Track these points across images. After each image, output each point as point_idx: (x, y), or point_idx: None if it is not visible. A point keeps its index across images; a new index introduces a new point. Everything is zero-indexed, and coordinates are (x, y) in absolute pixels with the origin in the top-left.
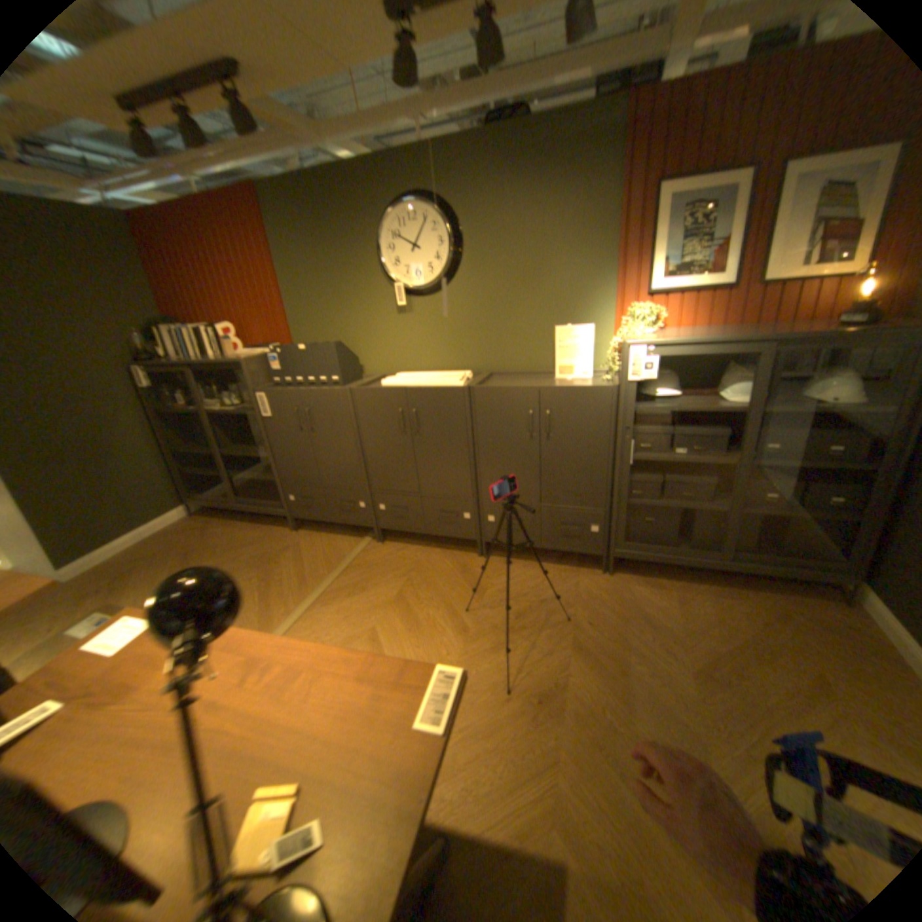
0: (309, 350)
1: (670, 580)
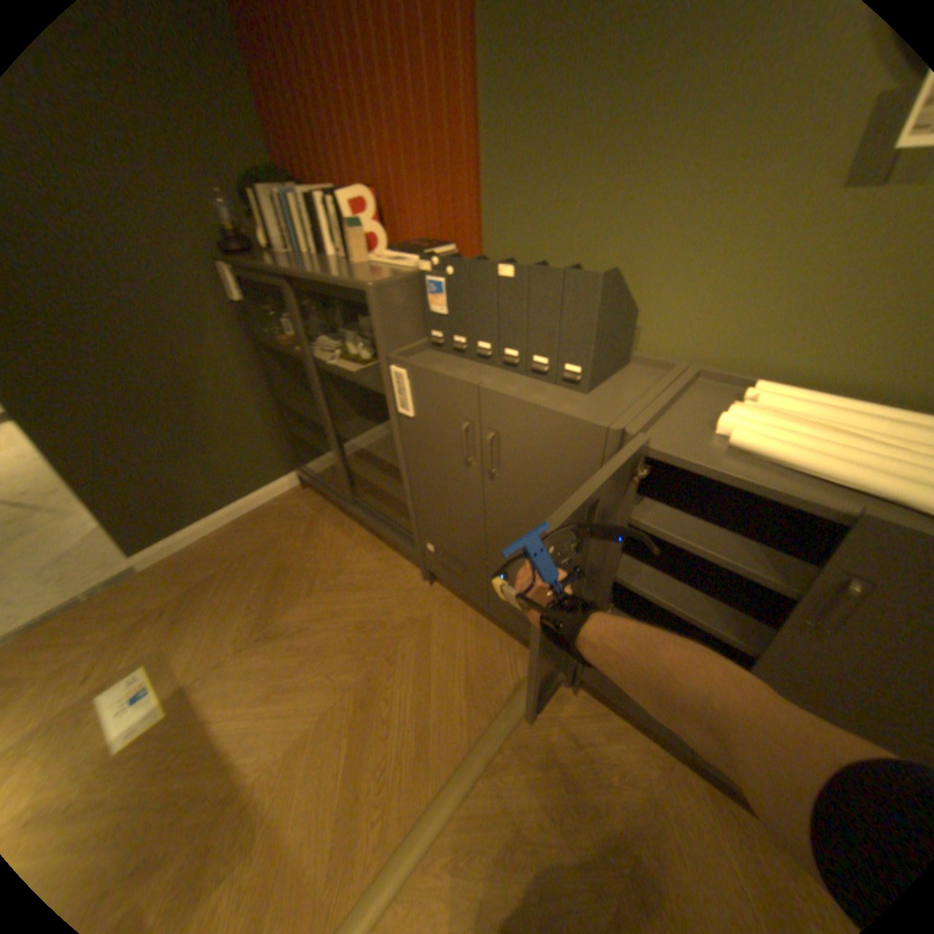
0: (522, 279)
1: None
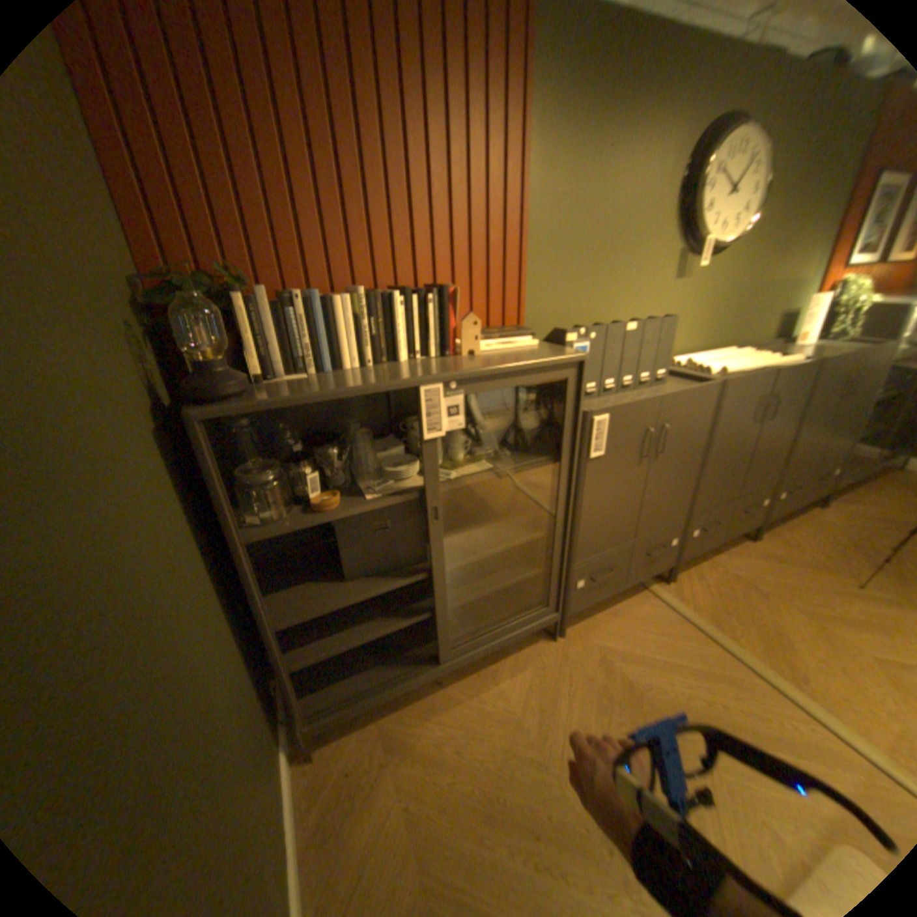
0: (640, 330)
1: (845, 496)
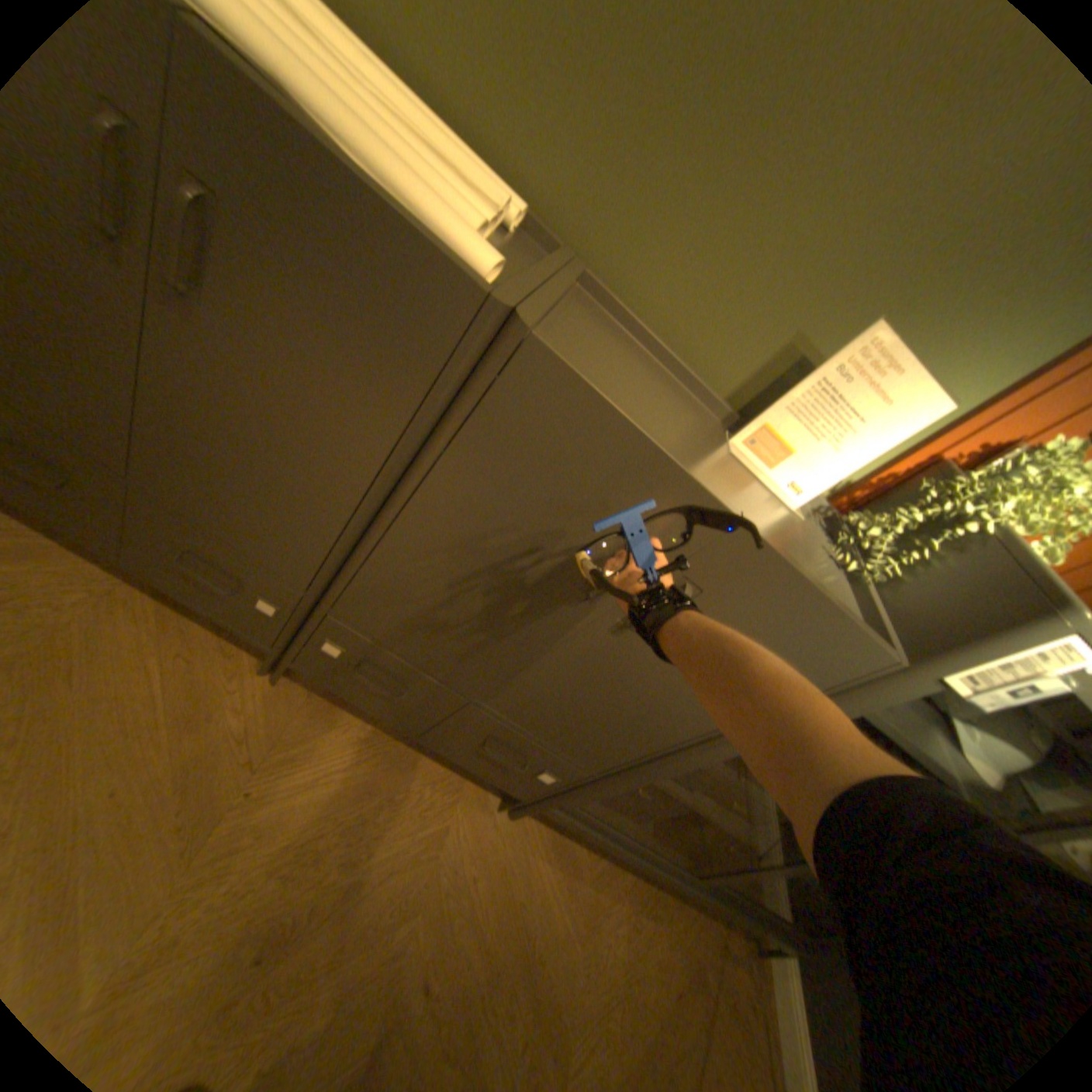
0: None
1: (591, 849)
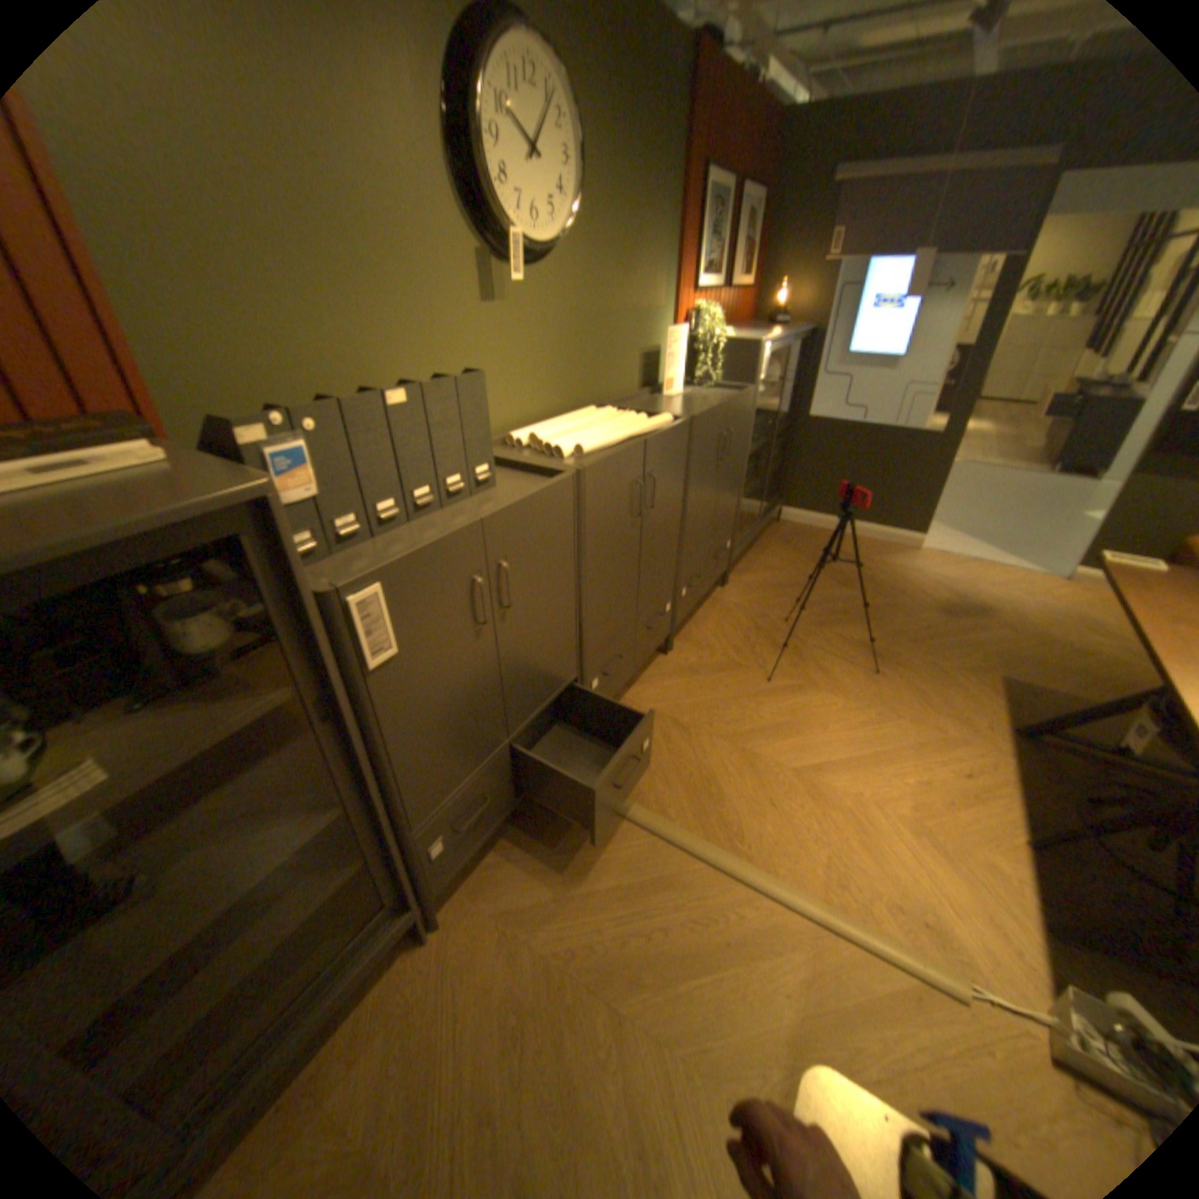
0: (416, 400)
1: (737, 563)
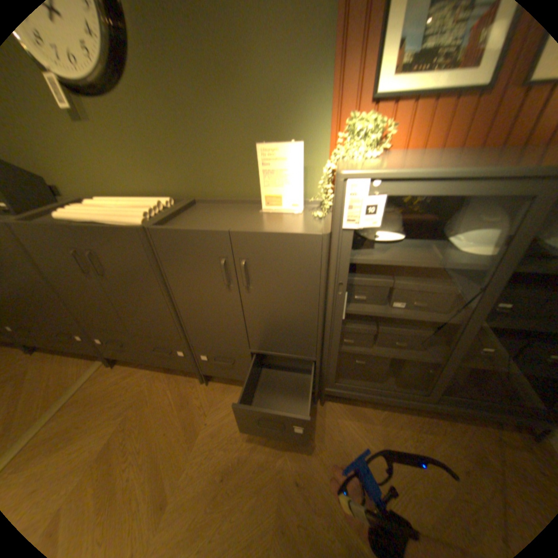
0: None
1: (374, 408)
